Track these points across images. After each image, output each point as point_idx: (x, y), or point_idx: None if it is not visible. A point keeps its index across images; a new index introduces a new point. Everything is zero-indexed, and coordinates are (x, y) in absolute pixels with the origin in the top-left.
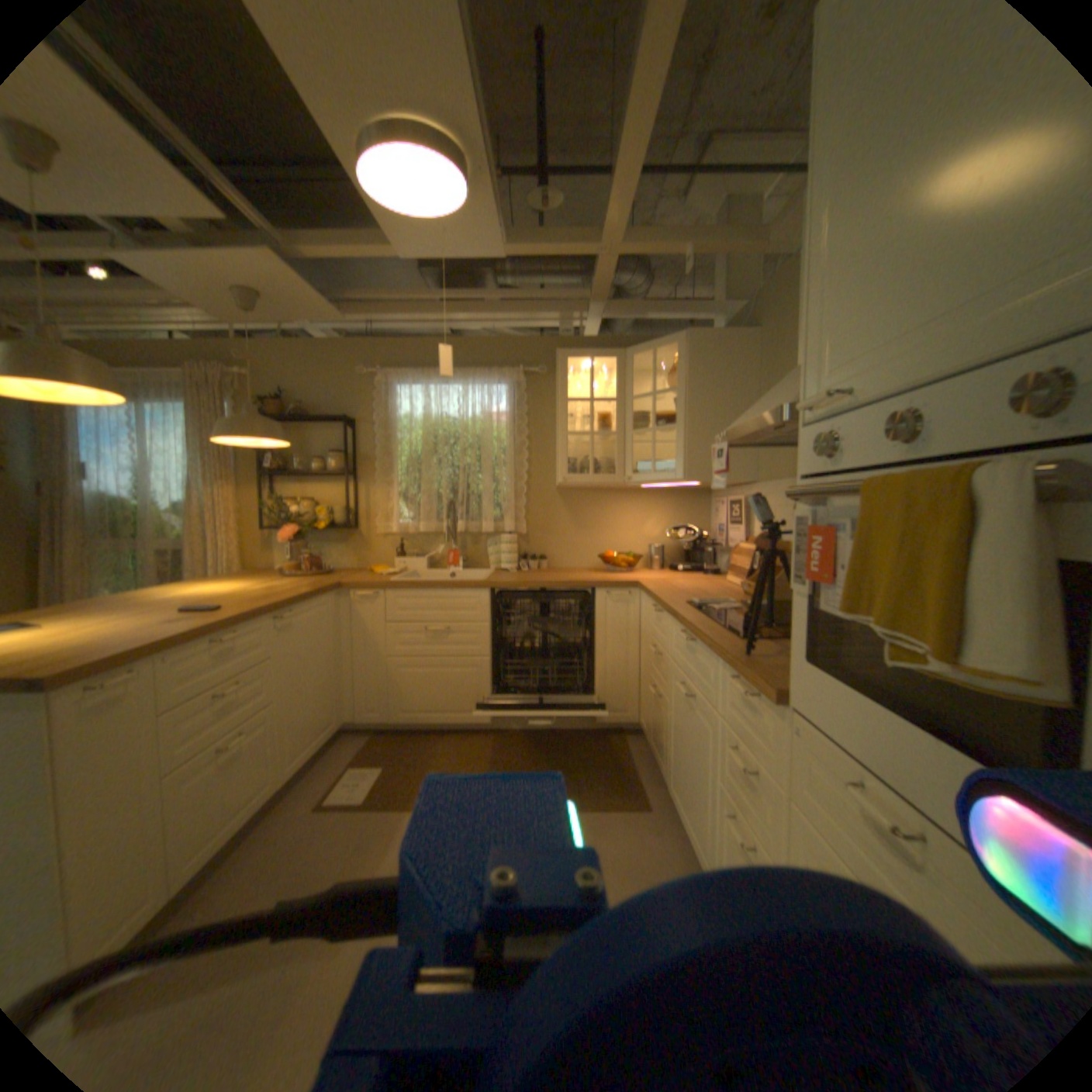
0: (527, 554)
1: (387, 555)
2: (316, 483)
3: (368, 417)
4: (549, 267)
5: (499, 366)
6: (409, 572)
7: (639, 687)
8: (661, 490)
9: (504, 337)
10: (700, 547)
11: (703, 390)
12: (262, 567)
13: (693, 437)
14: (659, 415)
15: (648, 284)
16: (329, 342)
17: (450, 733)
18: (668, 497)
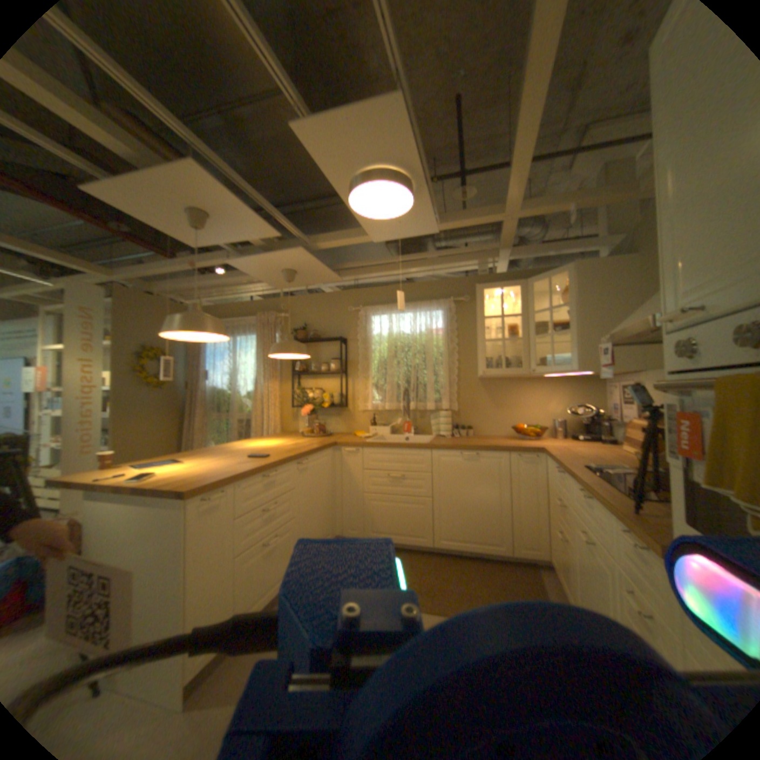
0: (459, 426)
1: (365, 425)
2: (325, 379)
3: (355, 337)
4: (470, 231)
5: (438, 299)
6: (379, 437)
7: (550, 533)
8: (563, 378)
9: (440, 280)
10: (599, 422)
11: (592, 303)
12: (293, 431)
13: (585, 338)
14: (557, 323)
15: (544, 232)
16: (333, 295)
17: (406, 552)
18: (569, 383)
